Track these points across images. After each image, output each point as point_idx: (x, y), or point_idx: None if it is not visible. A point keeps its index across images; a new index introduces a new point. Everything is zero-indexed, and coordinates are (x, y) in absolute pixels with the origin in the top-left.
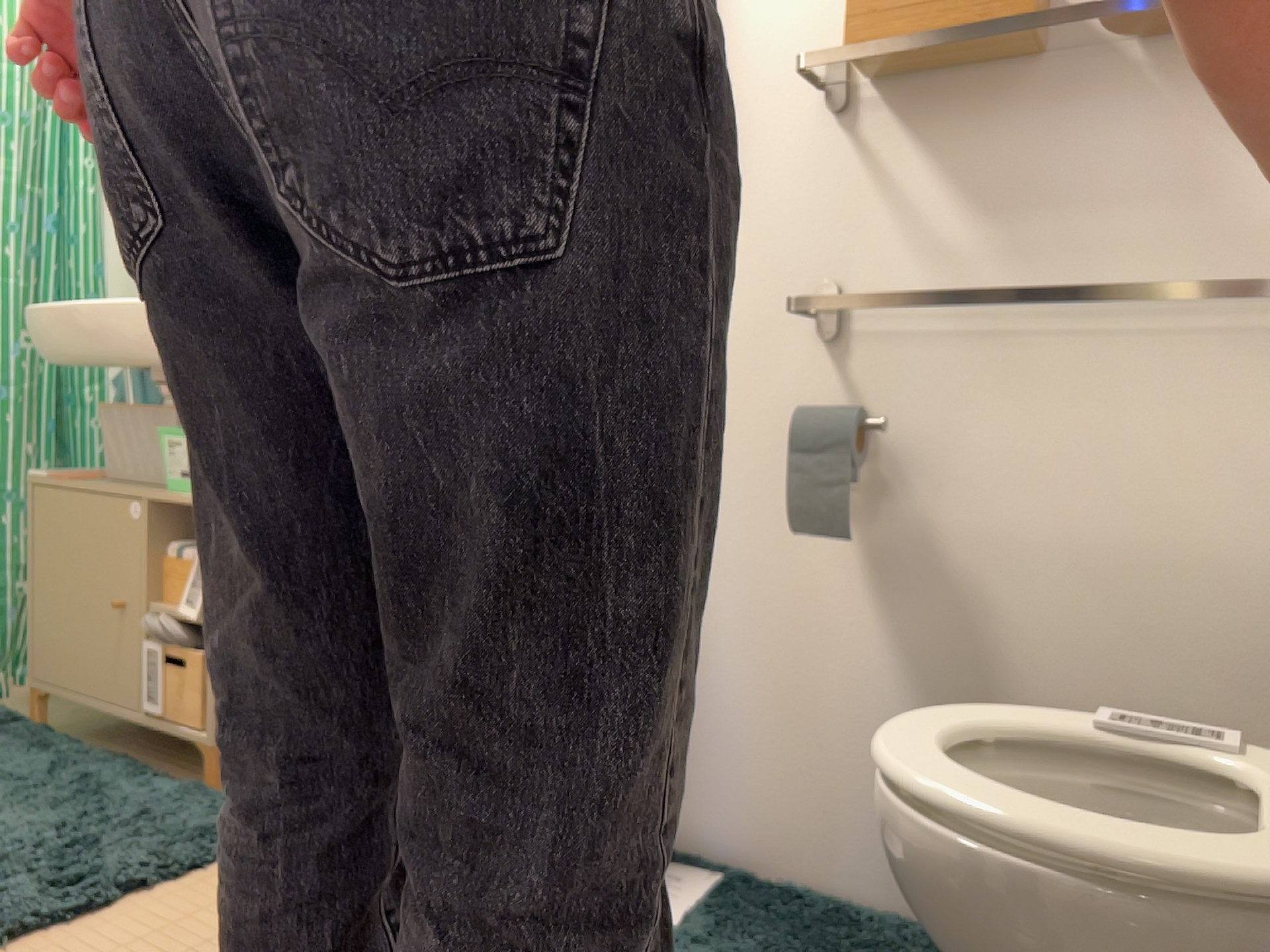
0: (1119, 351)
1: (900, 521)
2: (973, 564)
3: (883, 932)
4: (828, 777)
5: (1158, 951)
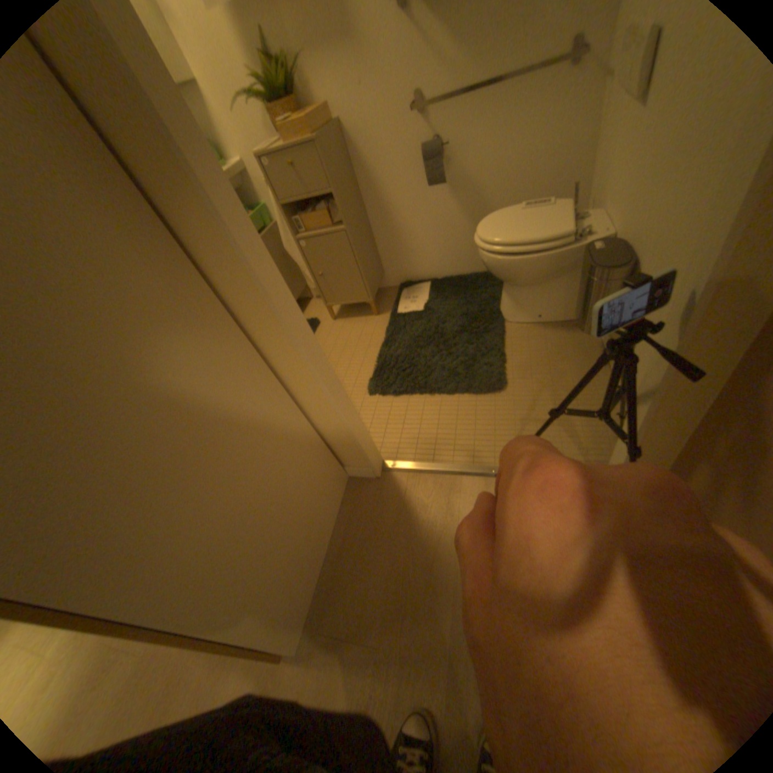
0: (512, 88)
1: (456, 168)
2: (478, 174)
3: (472, 277)
4: (449, 247)
5: (543, 262)
